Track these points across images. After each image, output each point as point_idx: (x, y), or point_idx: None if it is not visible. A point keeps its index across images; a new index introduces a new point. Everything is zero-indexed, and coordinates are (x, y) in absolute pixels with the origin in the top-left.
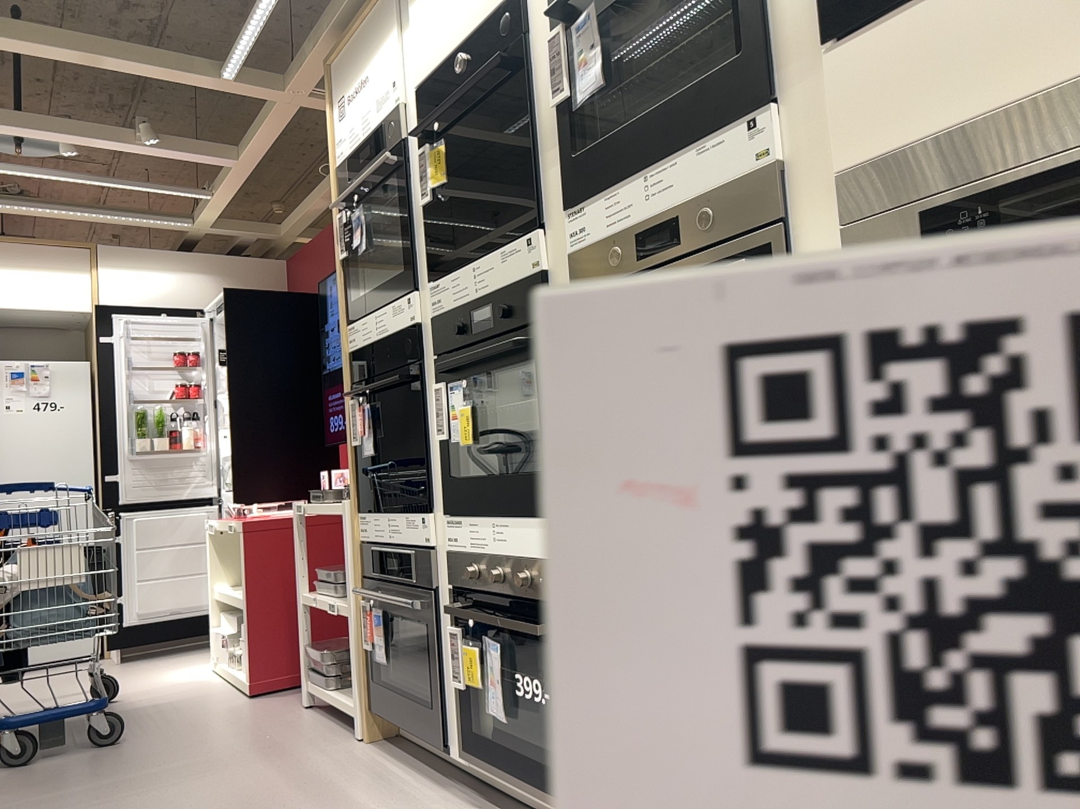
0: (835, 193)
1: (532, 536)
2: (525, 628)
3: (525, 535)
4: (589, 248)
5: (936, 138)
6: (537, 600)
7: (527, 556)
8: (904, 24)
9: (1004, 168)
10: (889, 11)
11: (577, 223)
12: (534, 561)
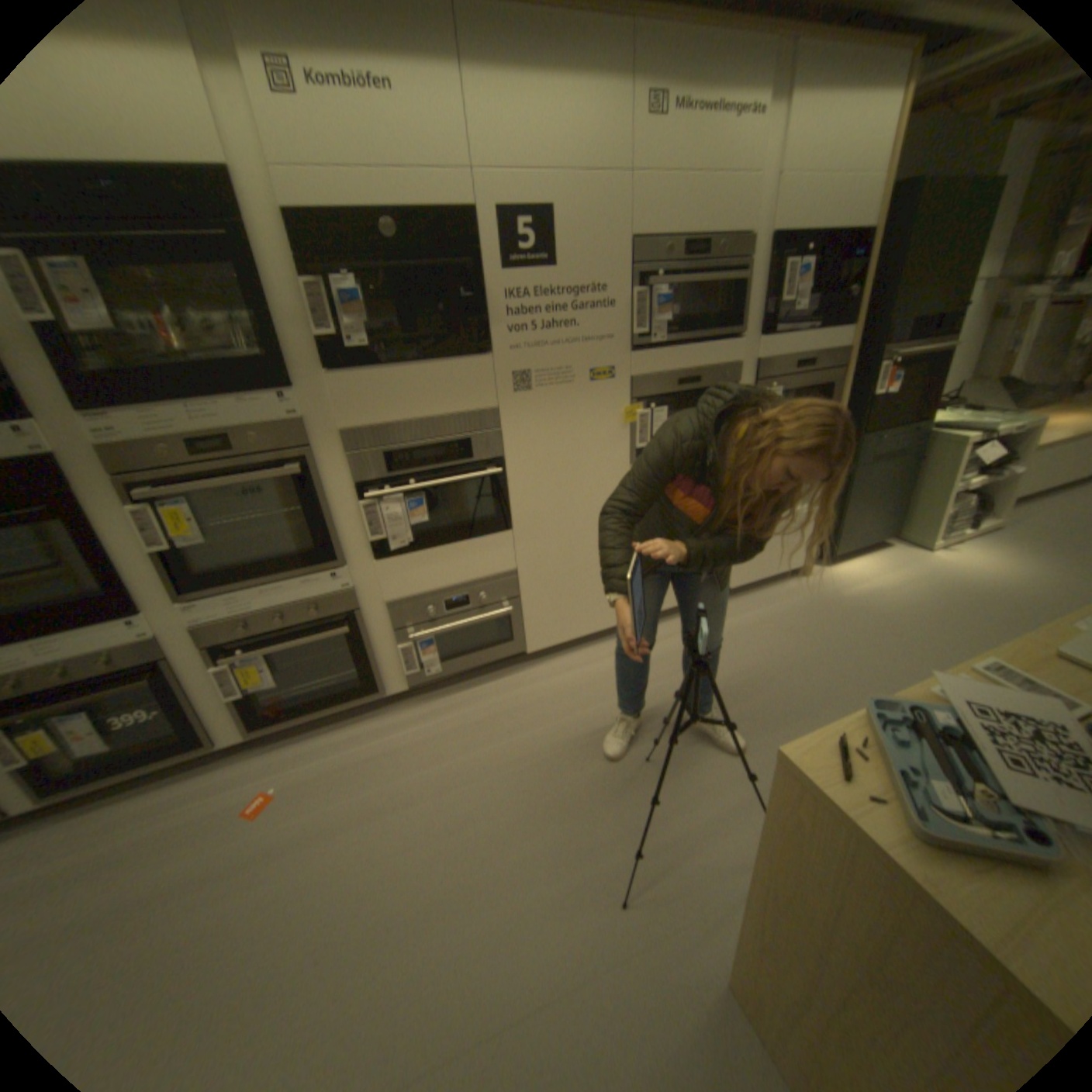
0: (340, 441)
1: (100, 638)
2: (128, 691)
3: (91, 640)
4: (123, 446)
5: (384, 427)
6: (123, 671)
7: (97, 651)
8: (368, 379)
9: (412, 444)
10: (355, 367)
11: (102, 426)
12: (109, 651)
